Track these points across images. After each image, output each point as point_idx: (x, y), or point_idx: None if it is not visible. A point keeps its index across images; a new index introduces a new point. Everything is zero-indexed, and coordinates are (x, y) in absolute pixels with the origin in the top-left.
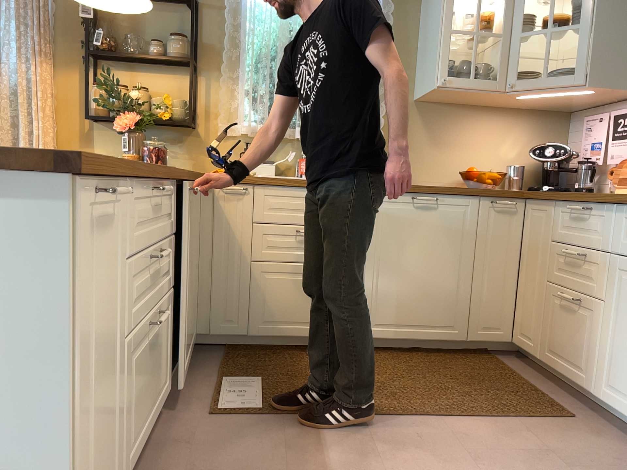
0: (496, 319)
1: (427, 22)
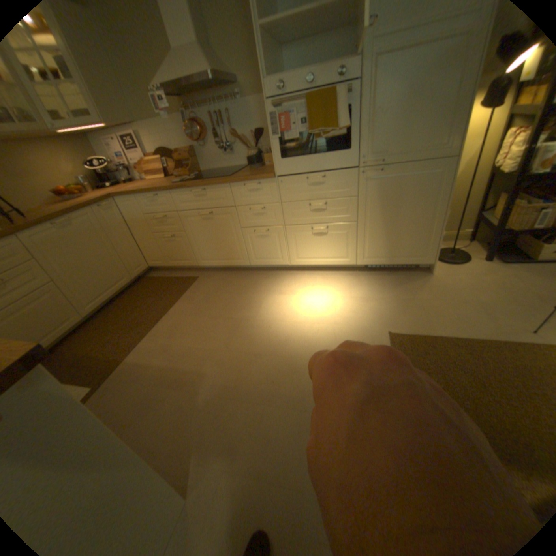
0: (137, 261)
1: None
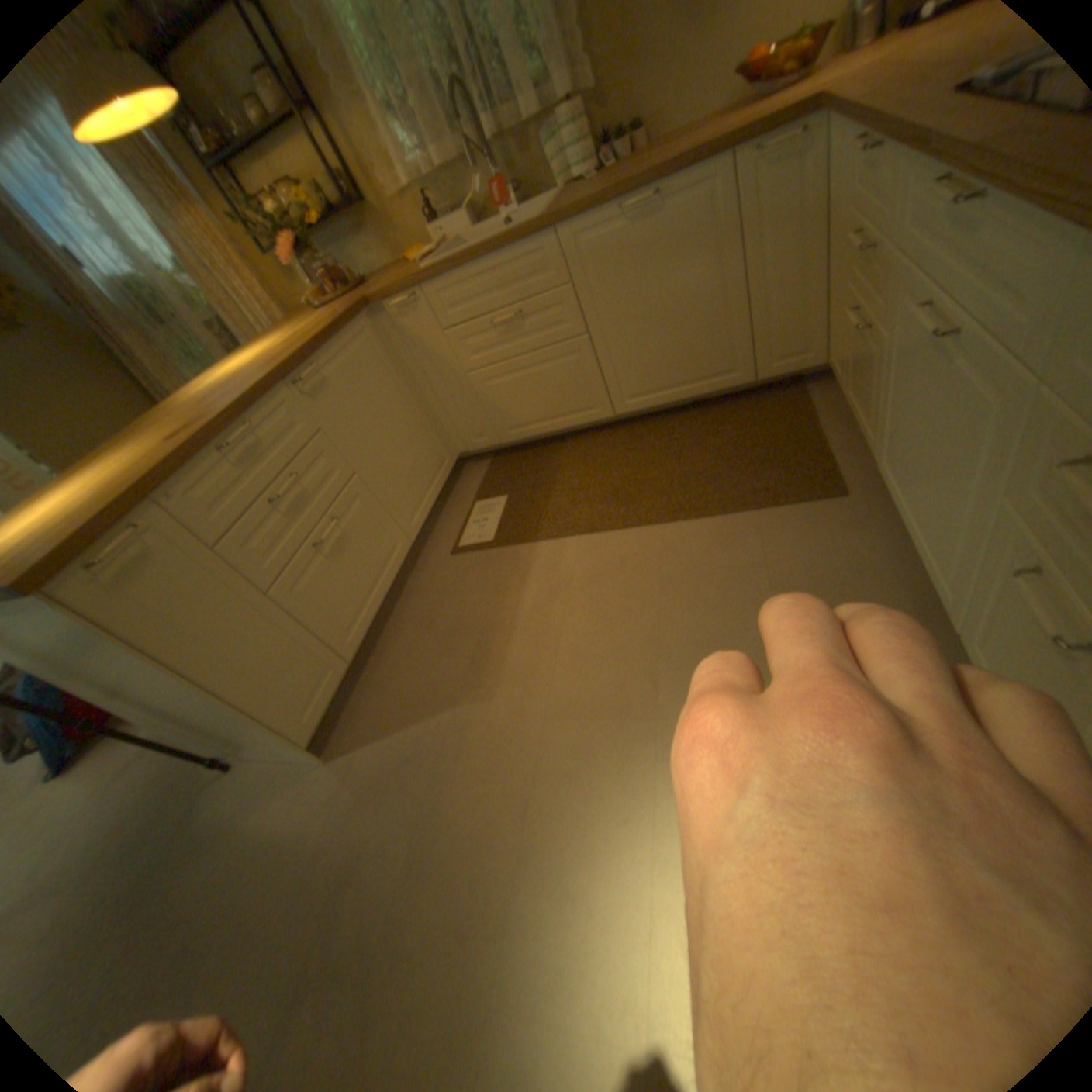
0: (797, 340)
1: None
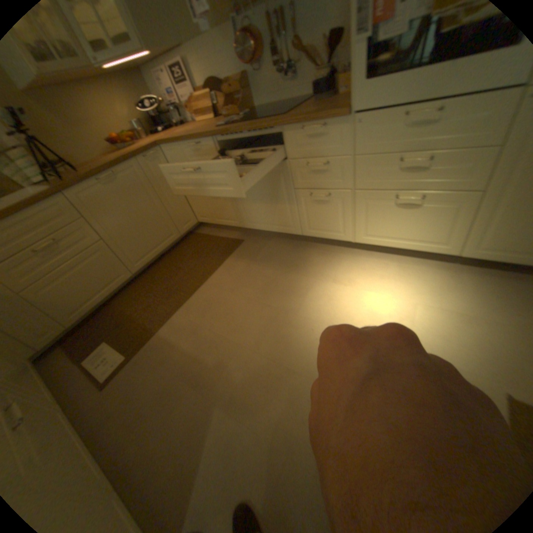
0: (185, 217)
1: None
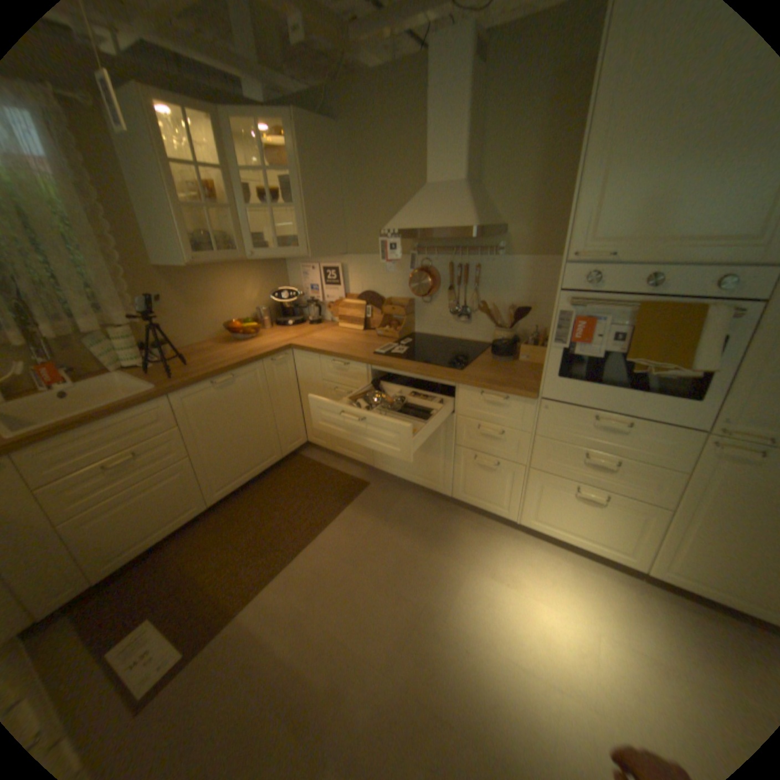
0: (295, 435)
1: (135, 183)
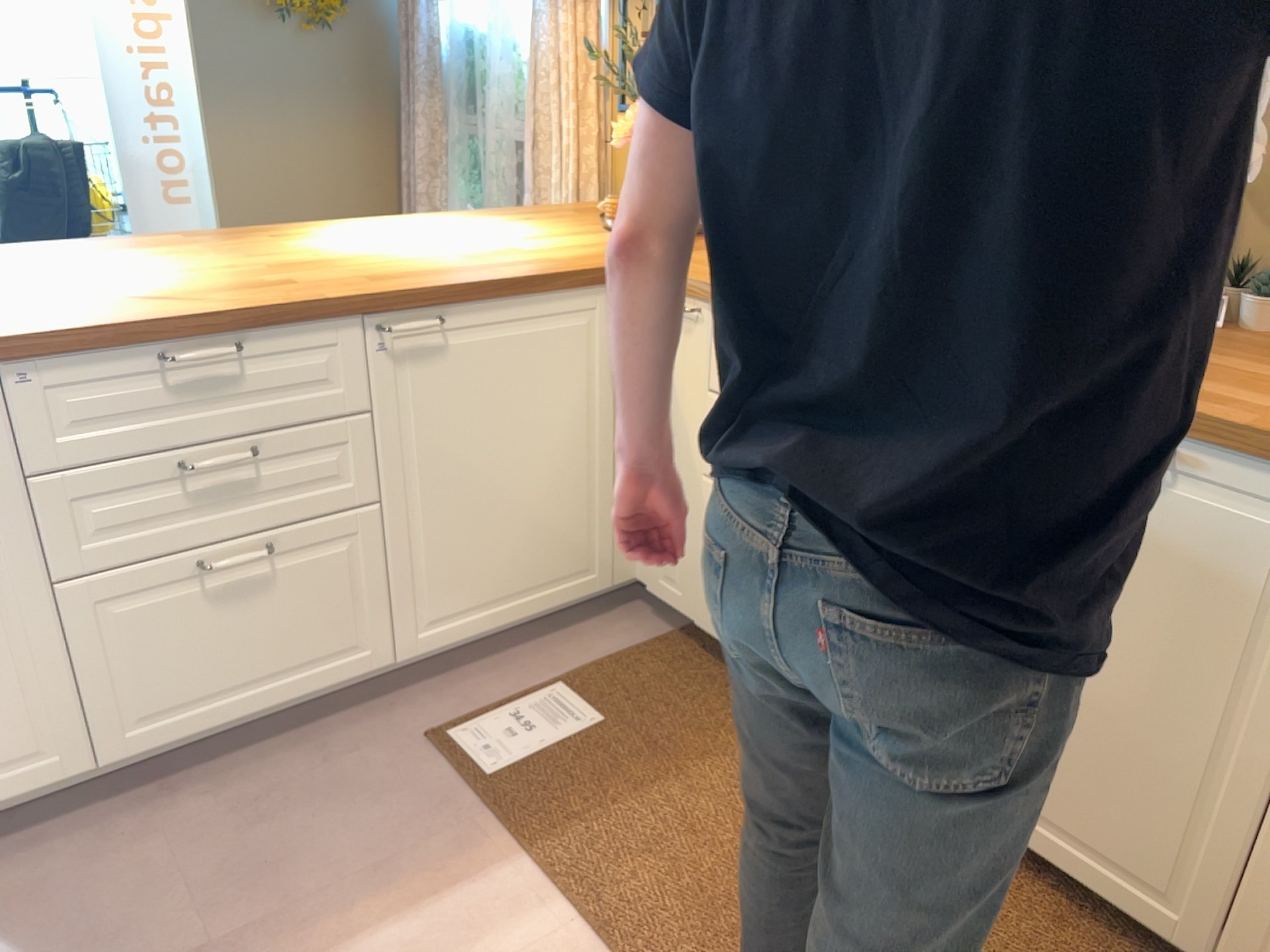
0: None
1: None
